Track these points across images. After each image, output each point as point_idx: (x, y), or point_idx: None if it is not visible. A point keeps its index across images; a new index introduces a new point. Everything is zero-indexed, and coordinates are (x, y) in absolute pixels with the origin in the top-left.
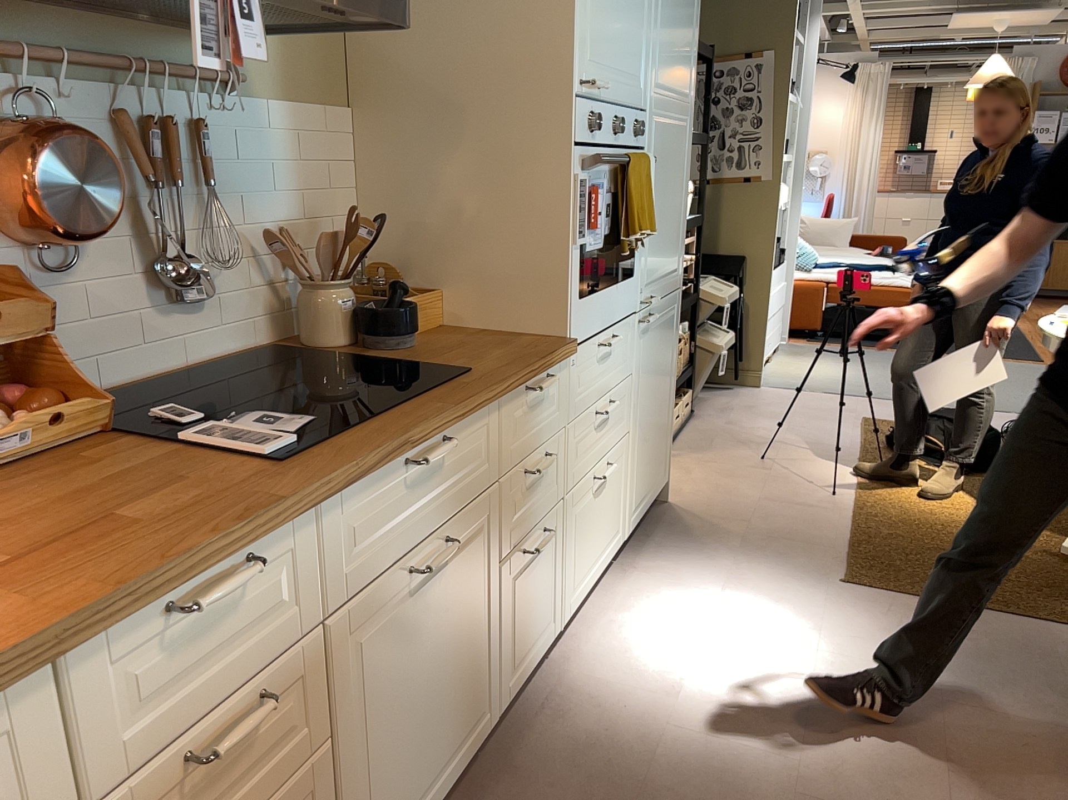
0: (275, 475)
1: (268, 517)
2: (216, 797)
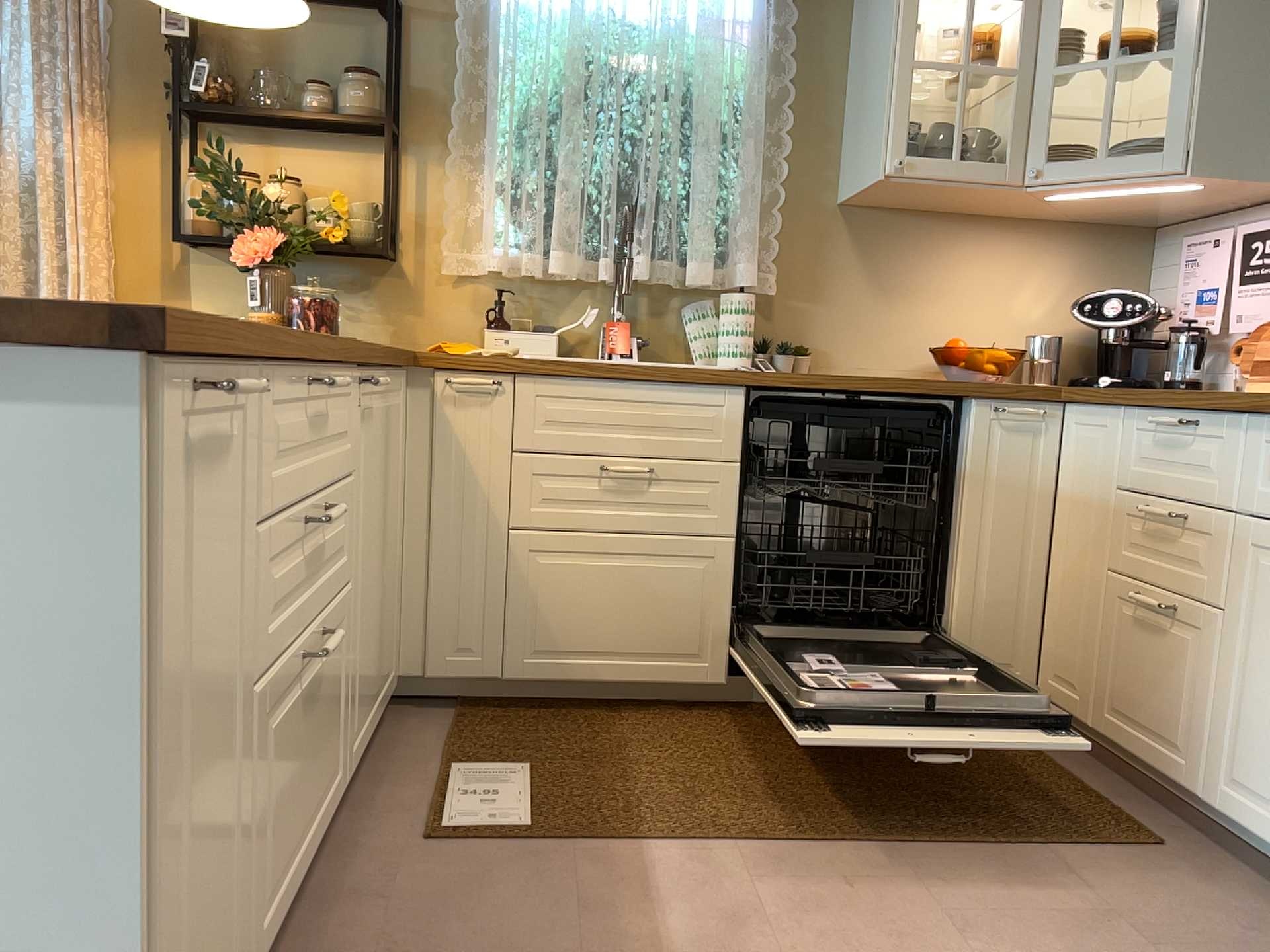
0: (1262, 395)
1: (1201, 399)
2: (1160, 553)
